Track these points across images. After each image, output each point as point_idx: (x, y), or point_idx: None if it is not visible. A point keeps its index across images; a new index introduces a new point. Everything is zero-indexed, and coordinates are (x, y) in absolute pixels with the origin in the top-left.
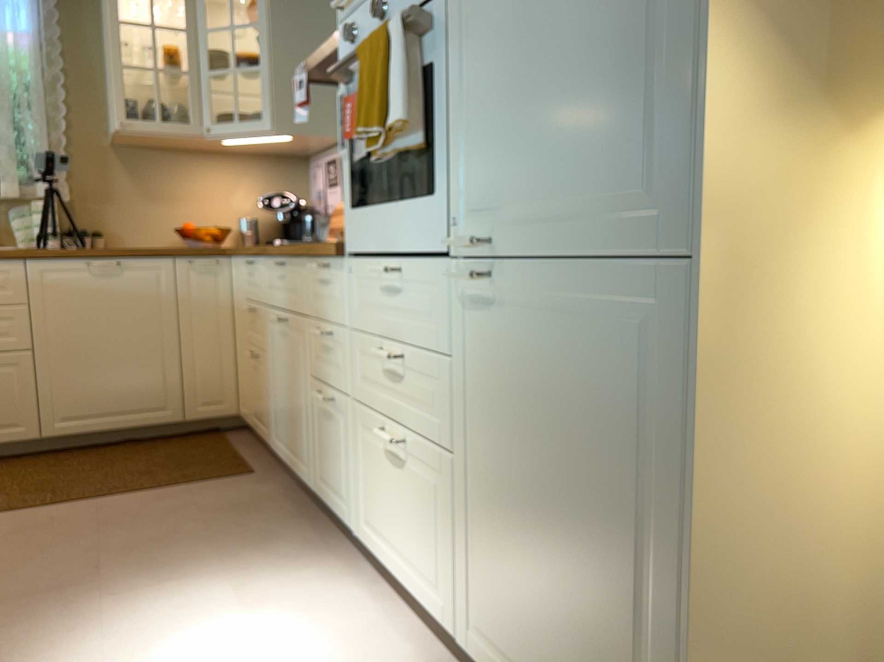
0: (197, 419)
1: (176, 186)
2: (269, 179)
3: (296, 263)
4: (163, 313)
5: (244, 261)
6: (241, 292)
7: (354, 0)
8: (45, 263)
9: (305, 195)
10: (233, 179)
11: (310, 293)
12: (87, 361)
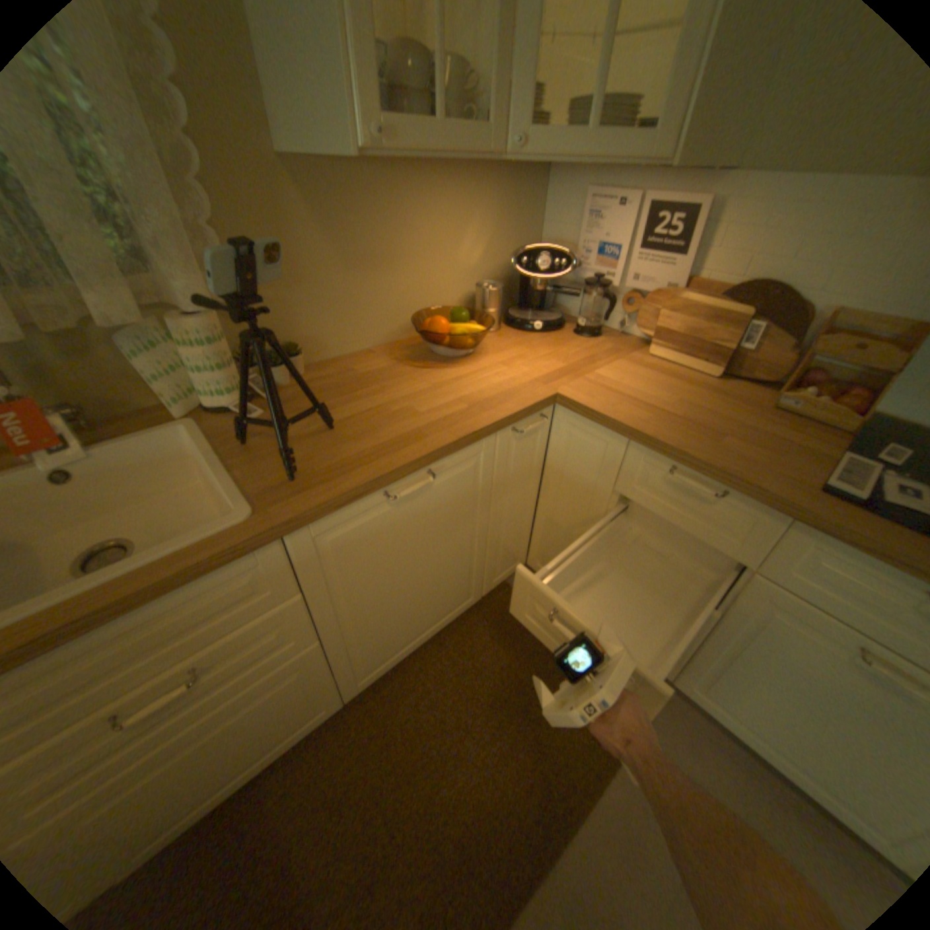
0: (494, 590)
1: (392, 237)
2: (504, 211)
3: None
4: (479, 510)
5: (653, 456)
6: (609, 480)
7: None
8: (322, 524)
9: (538, 232)
10: (464, 214)
11: None
12: (393, 609)
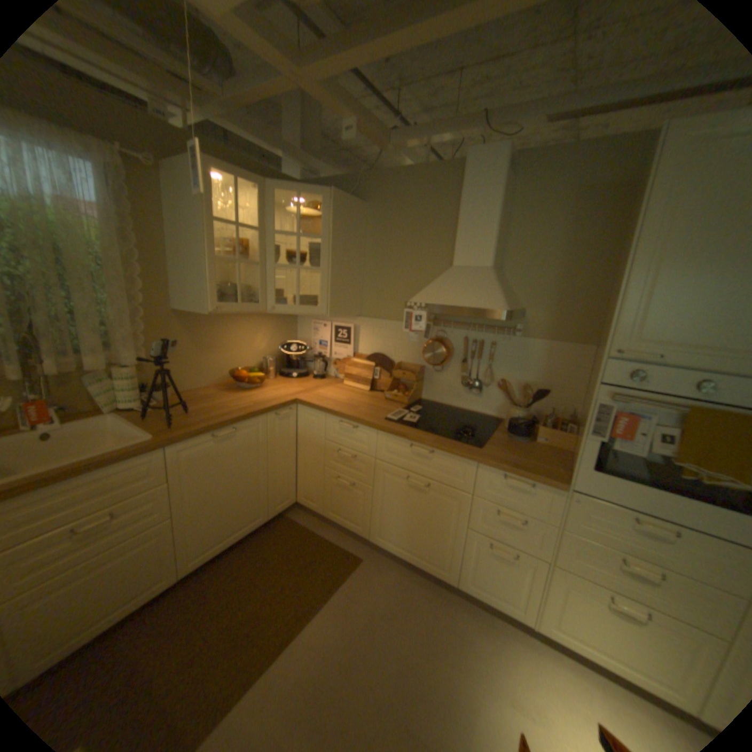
0: (275, 516)
1: (219, 339)
2: (275, 328)
3: (457, 460)
4: (260, 455)
5: (333, 419)
6: (321, 435)
7: (640, 355)
8: (182, 445)
9: (294, 336)
10: (255, 329)
11: (485, 486)
12: (212, 509)
